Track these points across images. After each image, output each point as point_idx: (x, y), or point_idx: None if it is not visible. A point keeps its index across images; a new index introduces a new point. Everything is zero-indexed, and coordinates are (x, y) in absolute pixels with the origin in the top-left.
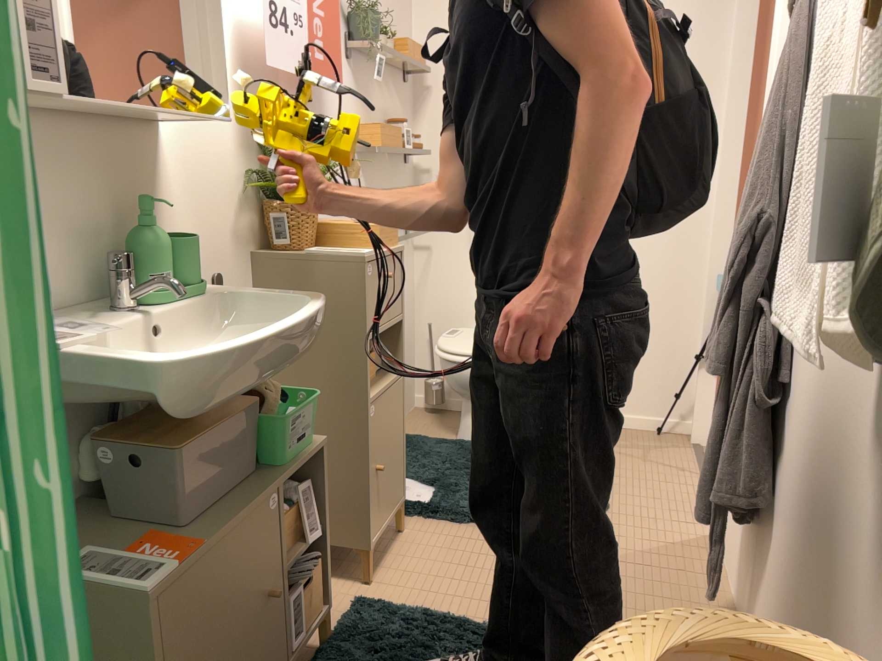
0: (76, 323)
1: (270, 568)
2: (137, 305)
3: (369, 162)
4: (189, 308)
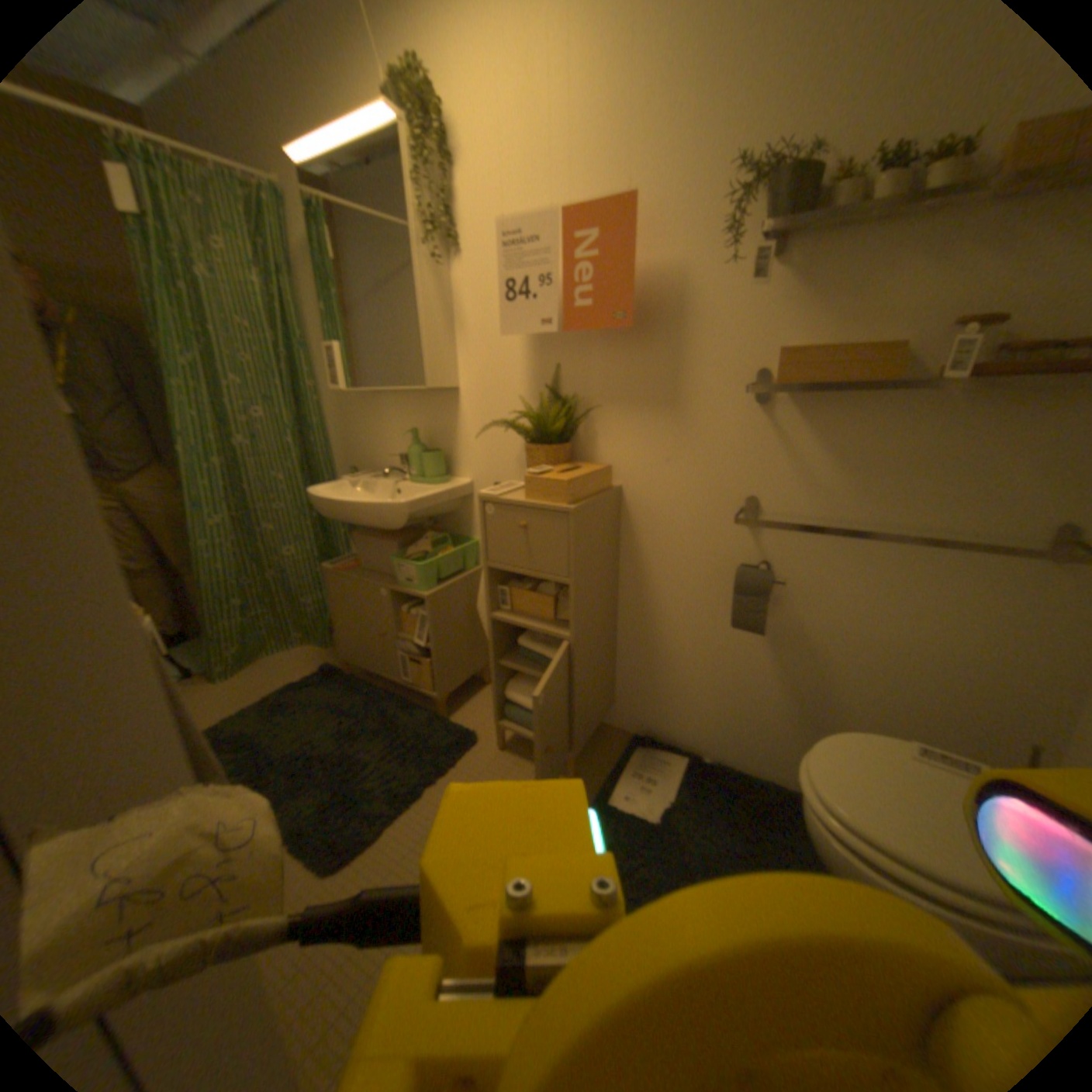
0: (392, 477)
1: (380, 619)
2: (407, 478)
3: (839, 400)
4: (415, 488)
